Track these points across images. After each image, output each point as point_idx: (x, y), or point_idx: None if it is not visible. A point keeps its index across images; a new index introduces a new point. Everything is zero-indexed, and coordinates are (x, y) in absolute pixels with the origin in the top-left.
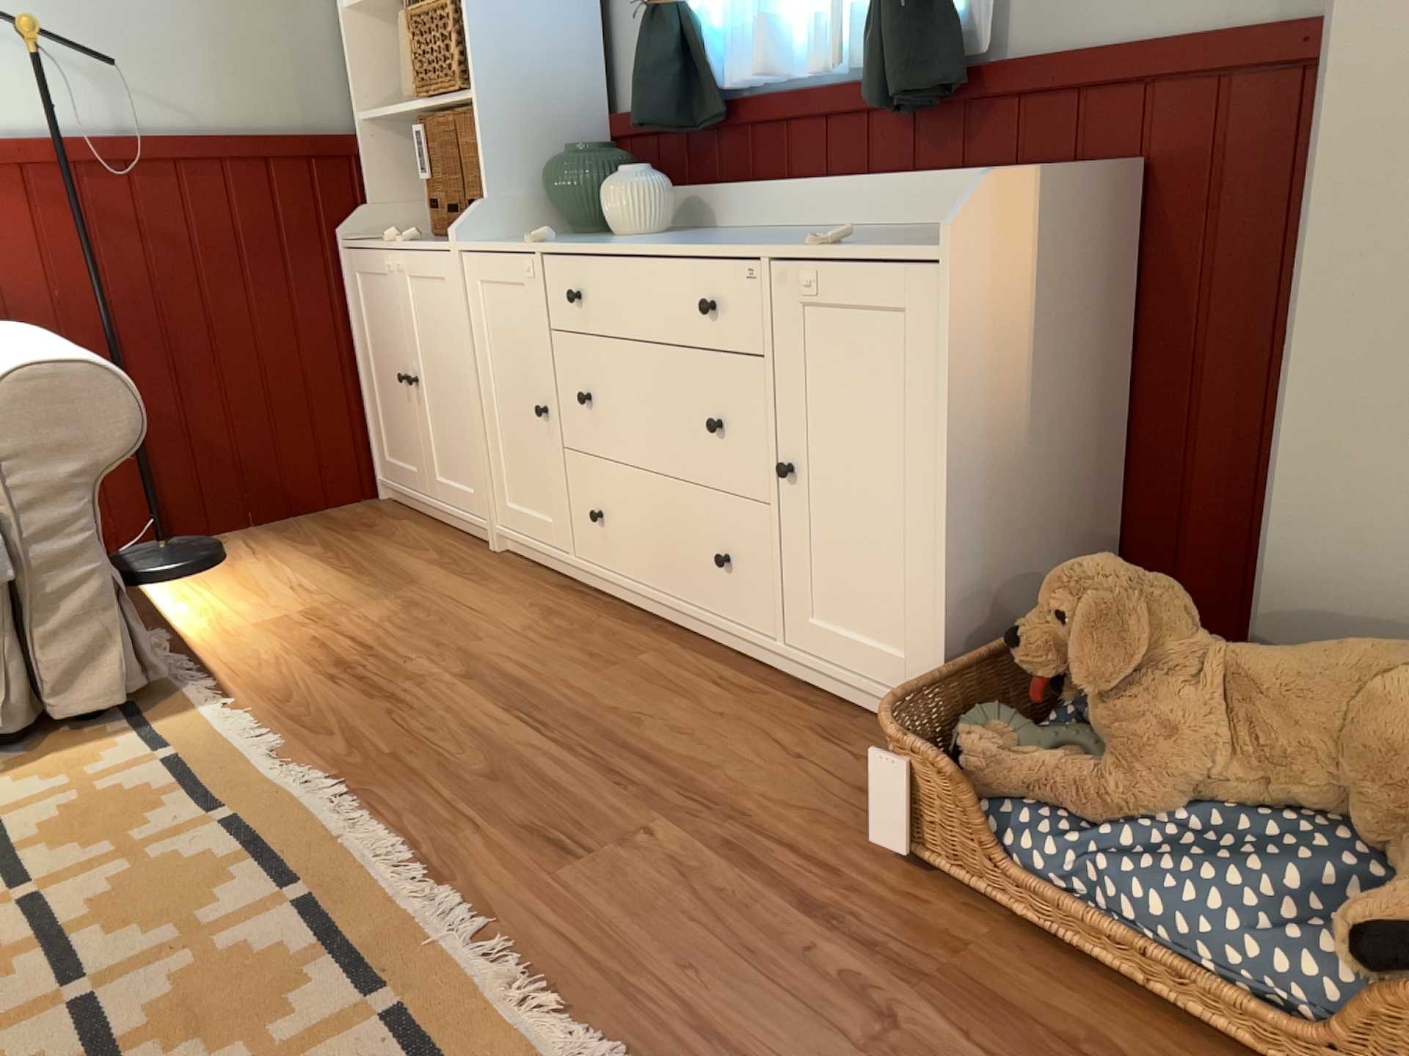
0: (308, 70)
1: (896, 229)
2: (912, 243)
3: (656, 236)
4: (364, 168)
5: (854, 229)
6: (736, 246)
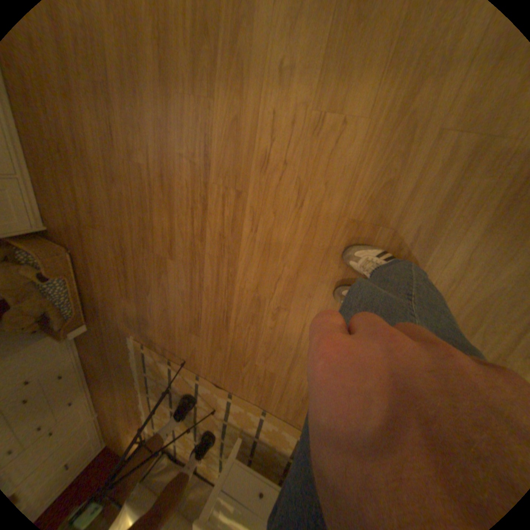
0: None
1: None
2: None
3: None
4: None
5: None
6: None
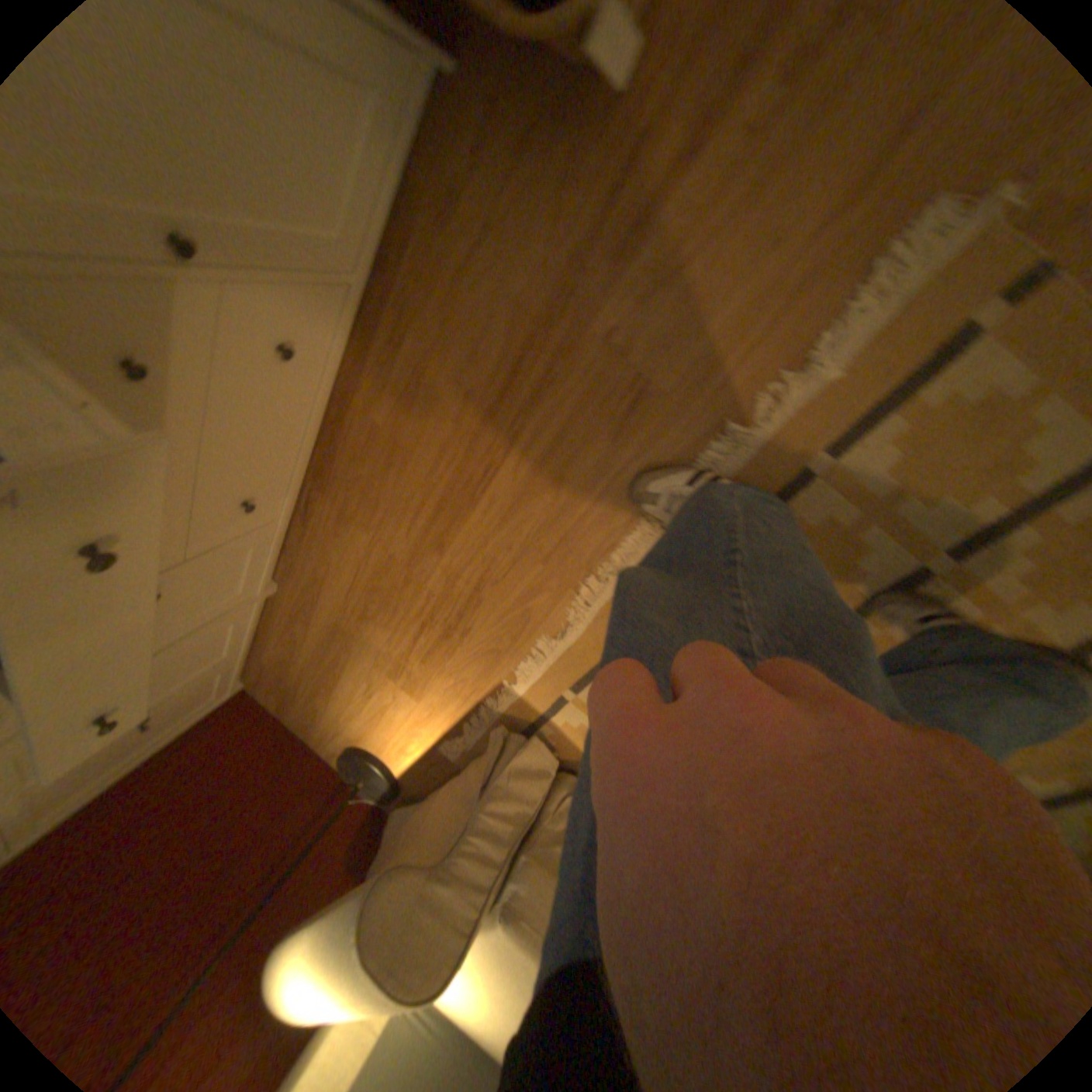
0: None
1: None
2: None
3: None
4: None
5: None
6: None
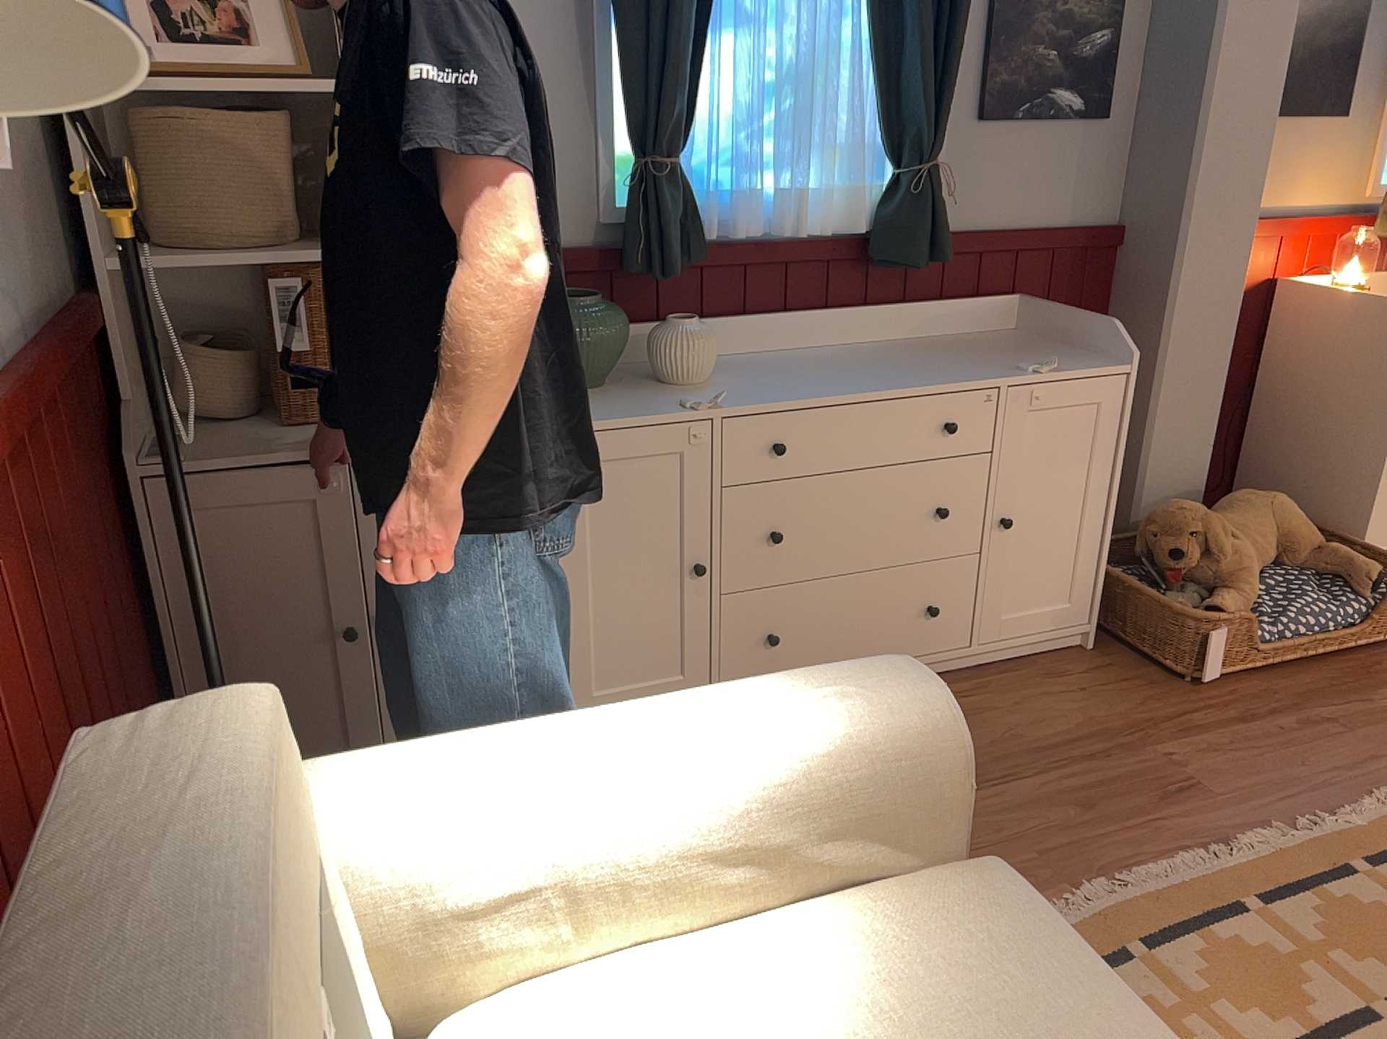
0: (41, 191)
1: (895, 344)
2: (1089, 362)
3: (738, 377)
4: (109, 341)
5: (860, 347)
6: (964, 380)
